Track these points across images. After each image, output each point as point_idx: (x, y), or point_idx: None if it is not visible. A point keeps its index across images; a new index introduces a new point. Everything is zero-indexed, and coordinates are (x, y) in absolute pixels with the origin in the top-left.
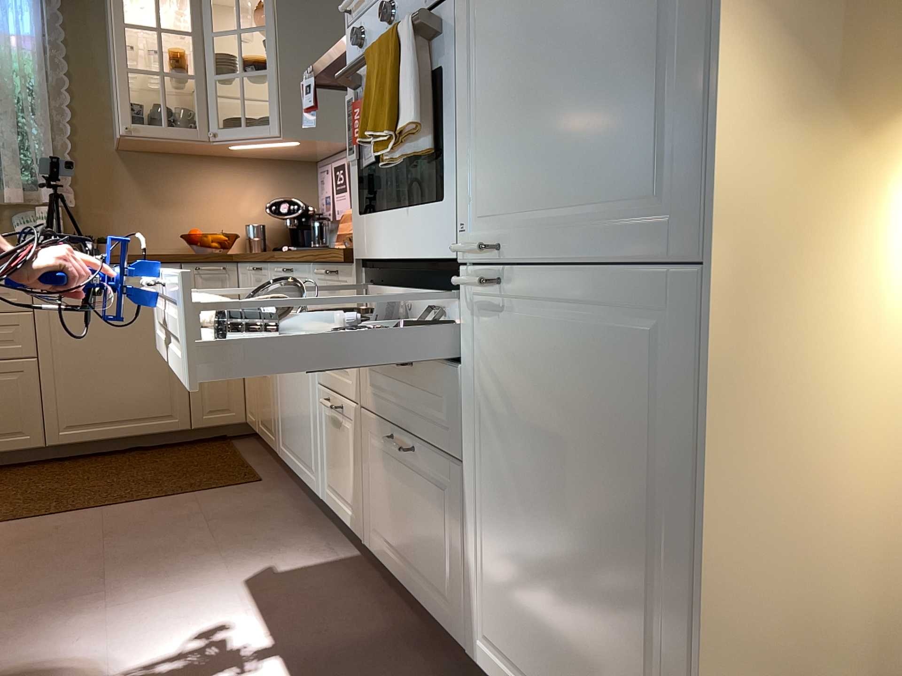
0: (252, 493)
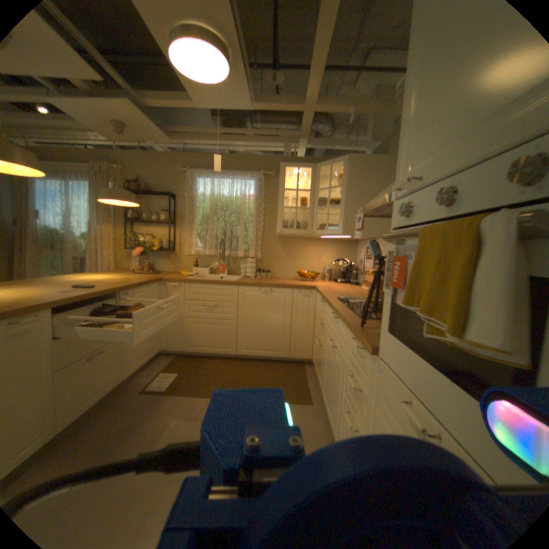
0: (306, 414)
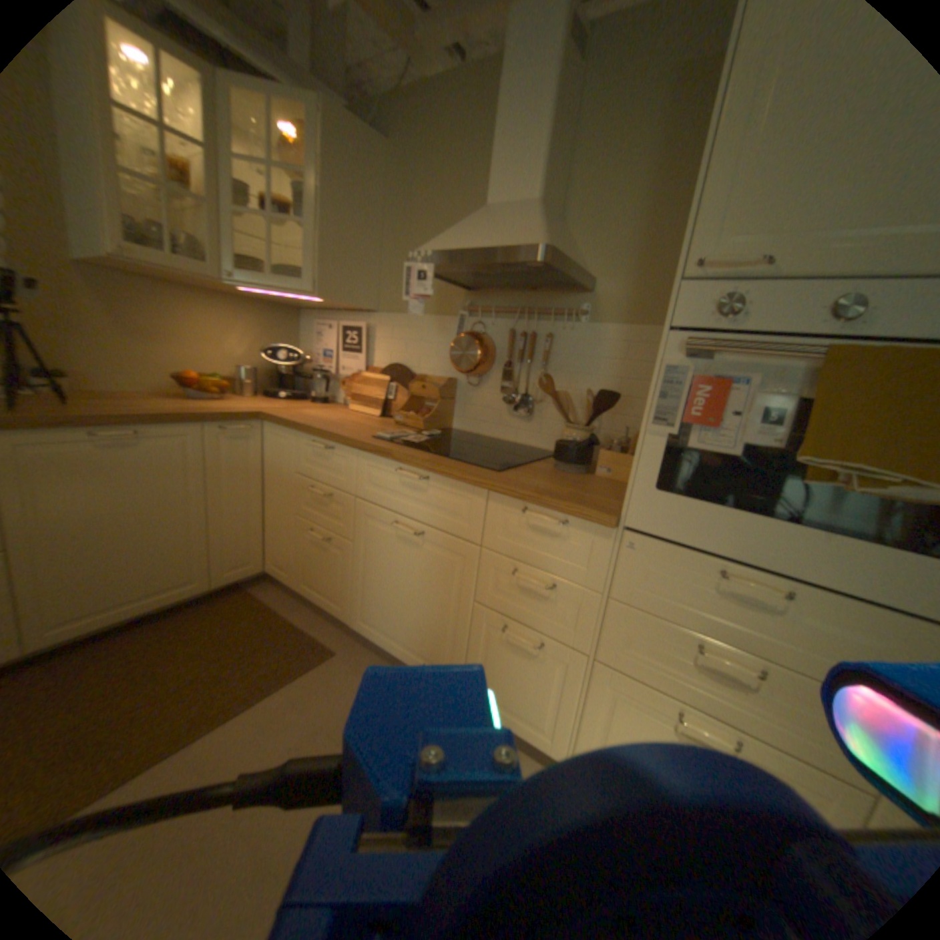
0: (338, 676)
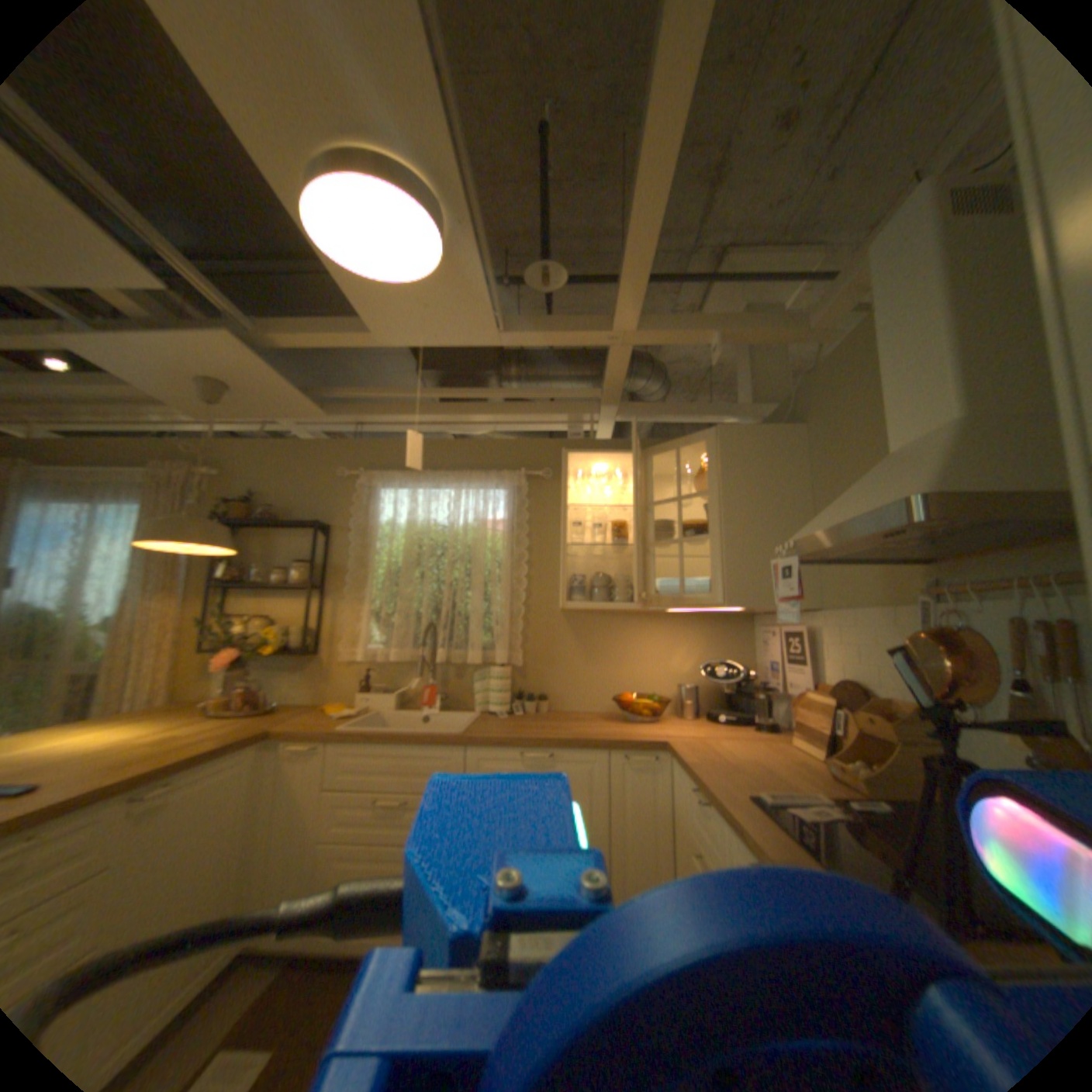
0: None
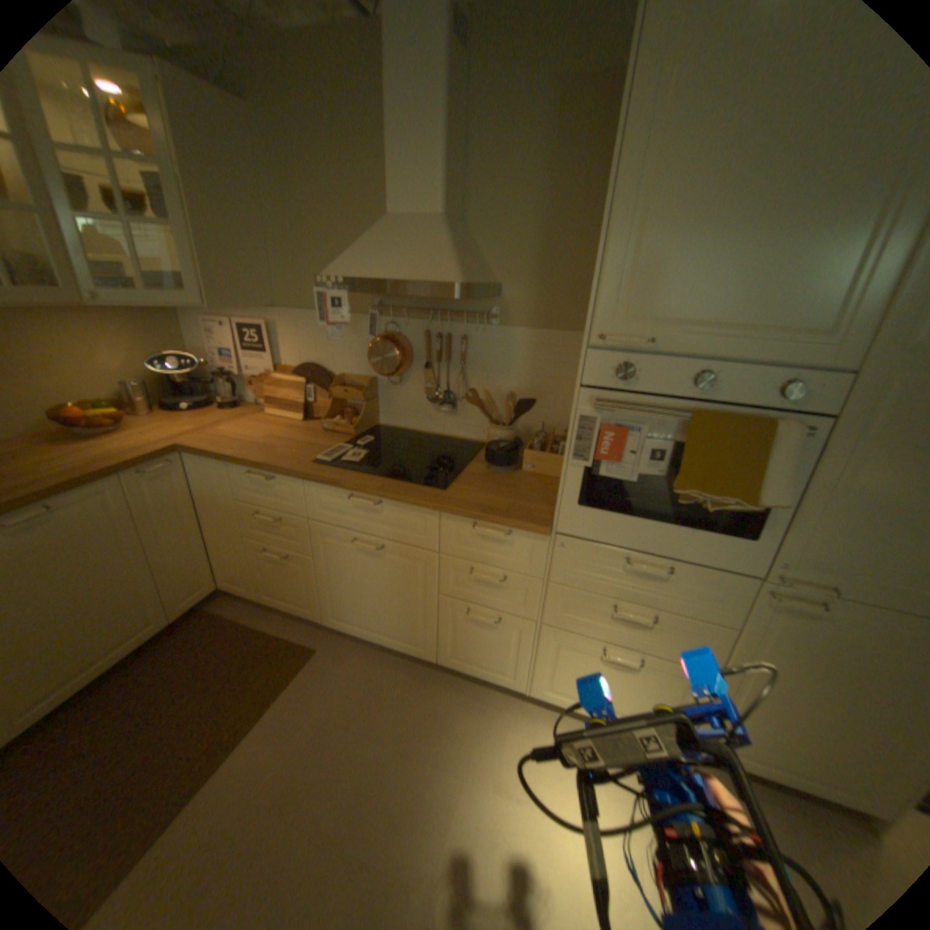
0: (327, 669)
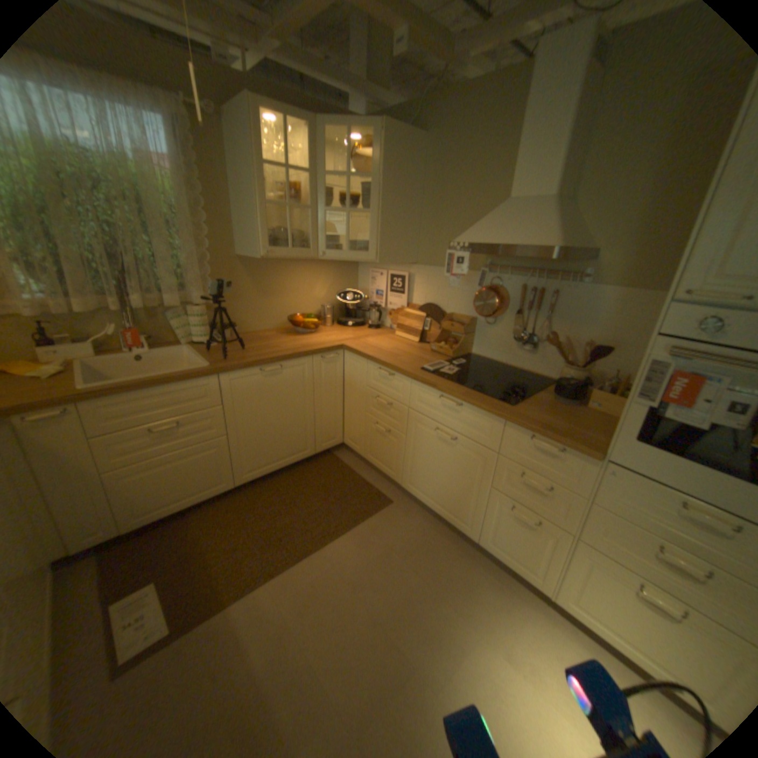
0: (398, 516)
